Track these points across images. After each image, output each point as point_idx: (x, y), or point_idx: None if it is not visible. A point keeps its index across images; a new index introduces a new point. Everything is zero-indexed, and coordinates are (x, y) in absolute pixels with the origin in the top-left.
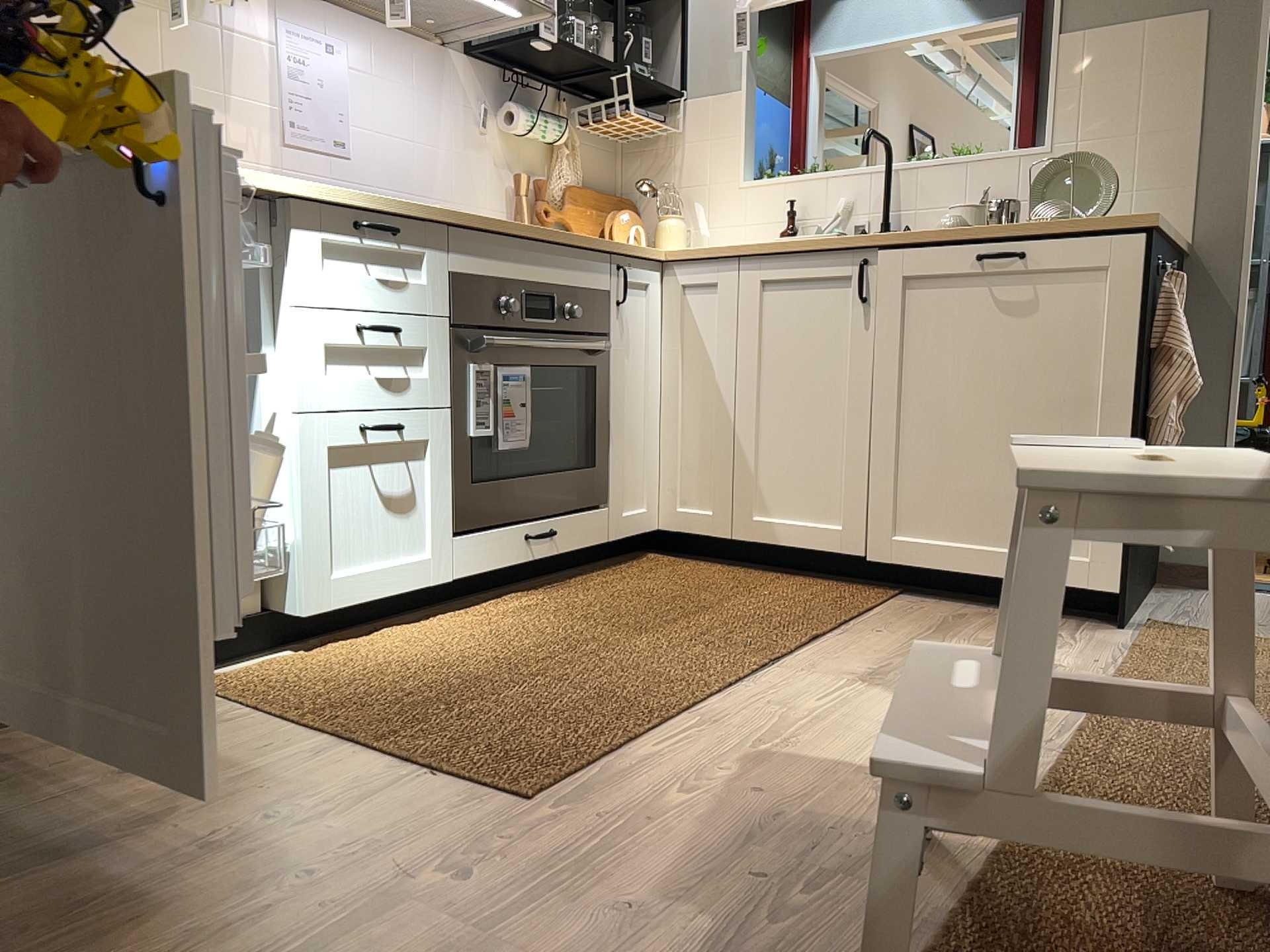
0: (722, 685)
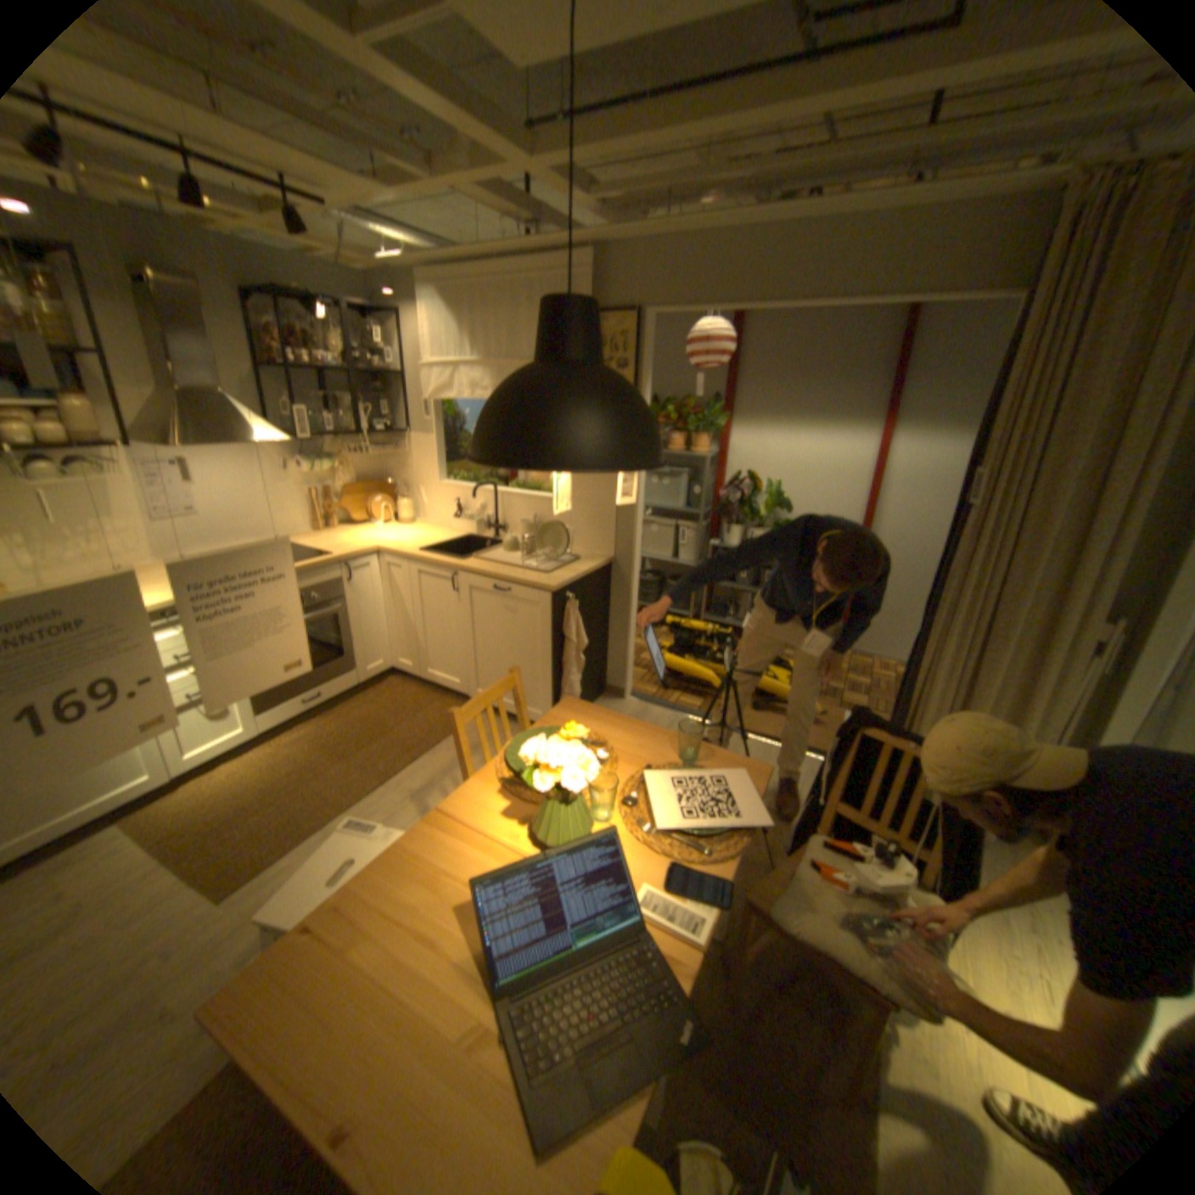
0: (345, 809)
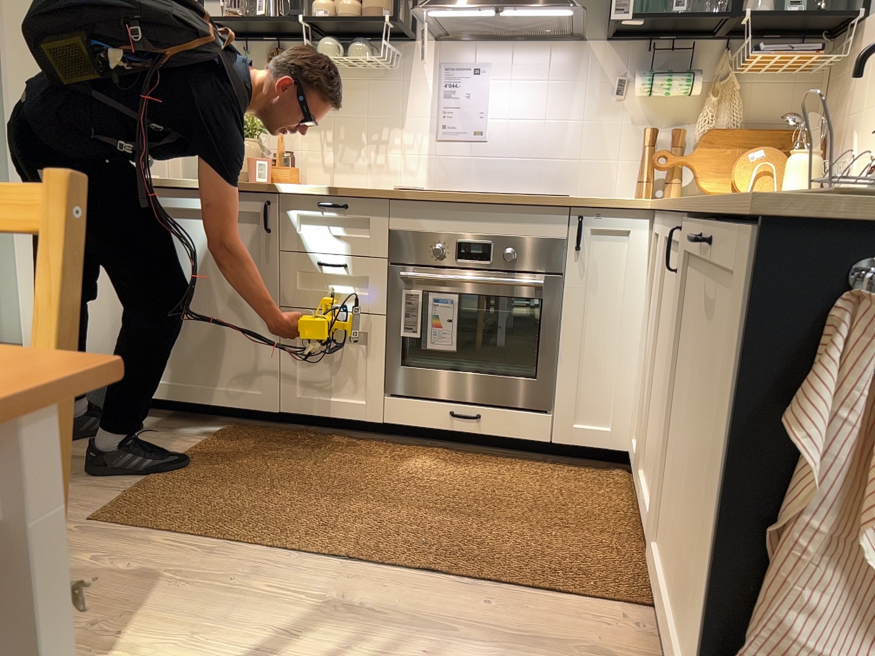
0: (275, 549)
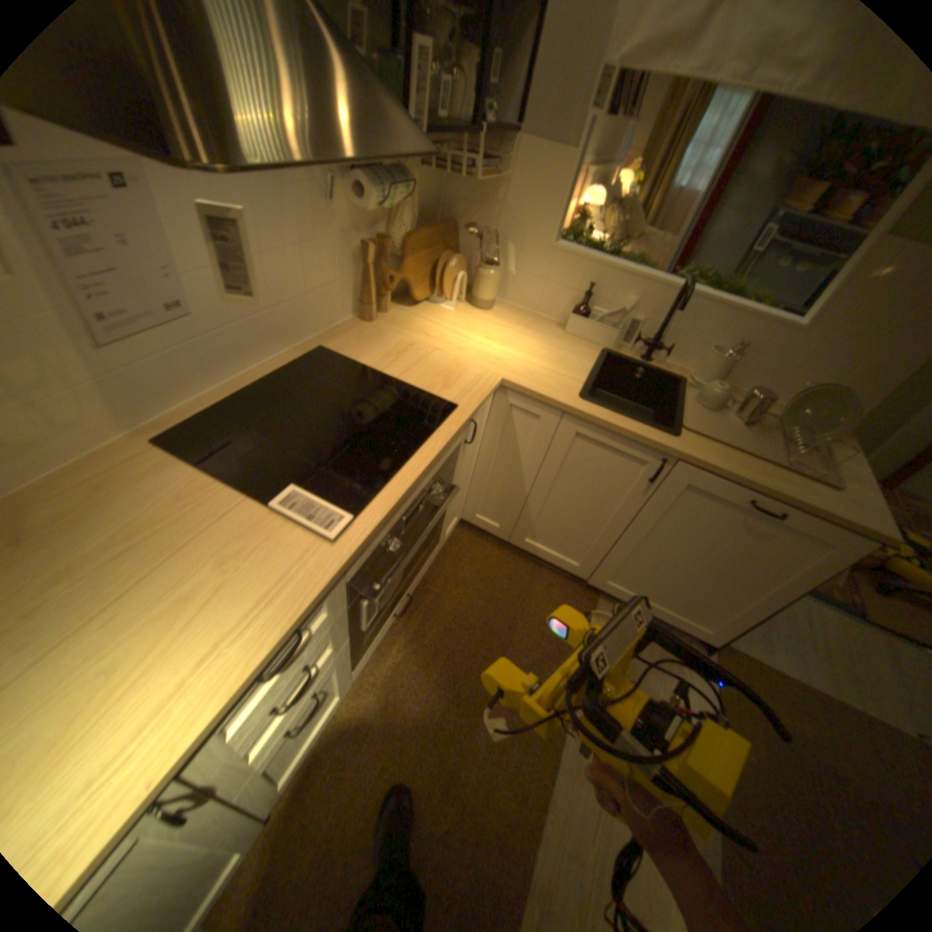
0: (540, 838)
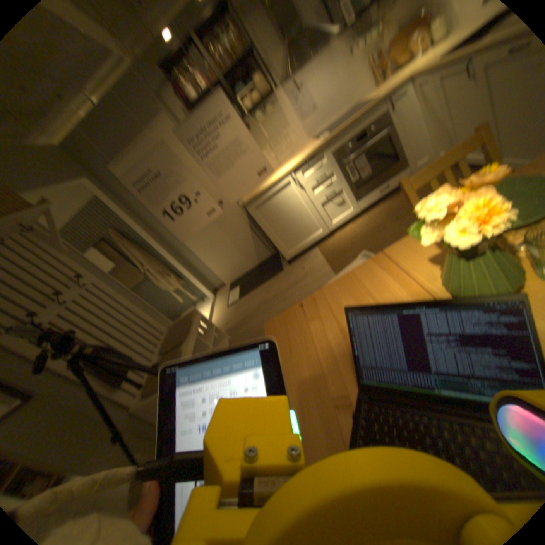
0: None
